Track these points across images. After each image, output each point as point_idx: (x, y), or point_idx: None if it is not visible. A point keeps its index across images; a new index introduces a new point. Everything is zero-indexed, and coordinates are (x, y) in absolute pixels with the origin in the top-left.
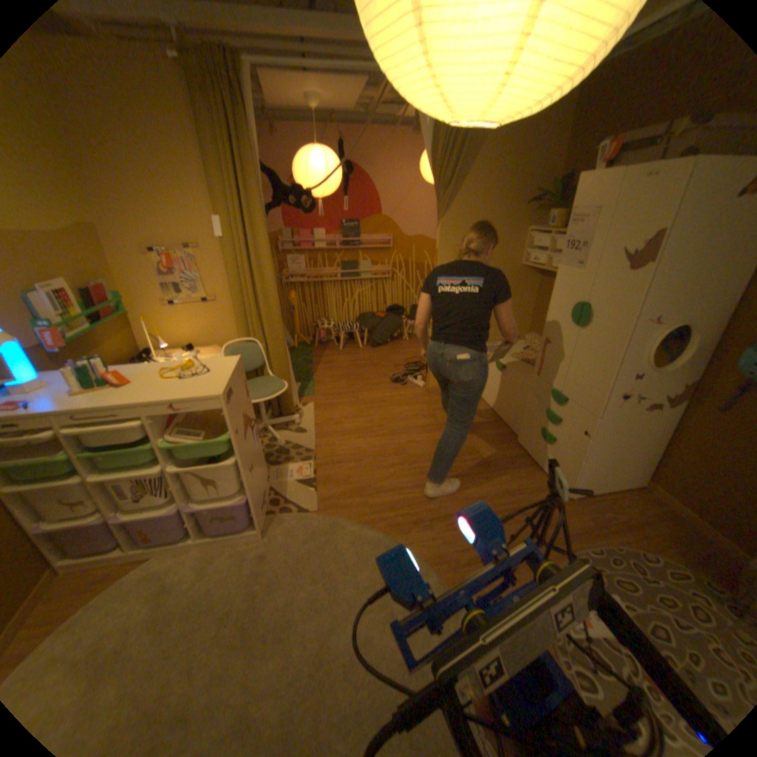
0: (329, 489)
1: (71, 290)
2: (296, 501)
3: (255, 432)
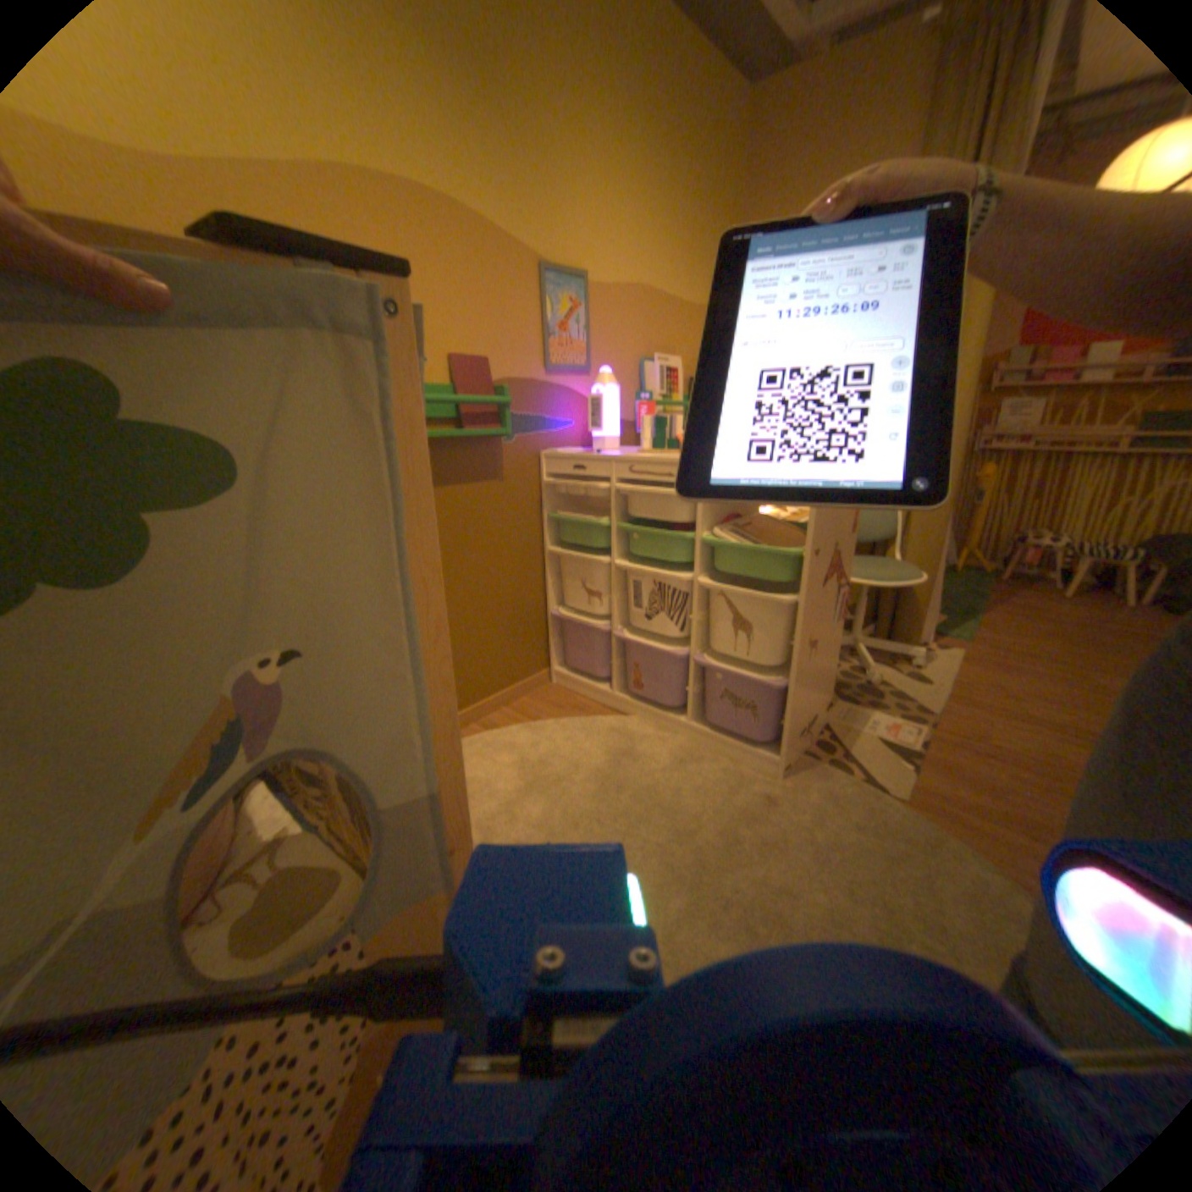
0: (950, 786)
1: (682, 377)
2: (868, 767)
3: (842, 597)
